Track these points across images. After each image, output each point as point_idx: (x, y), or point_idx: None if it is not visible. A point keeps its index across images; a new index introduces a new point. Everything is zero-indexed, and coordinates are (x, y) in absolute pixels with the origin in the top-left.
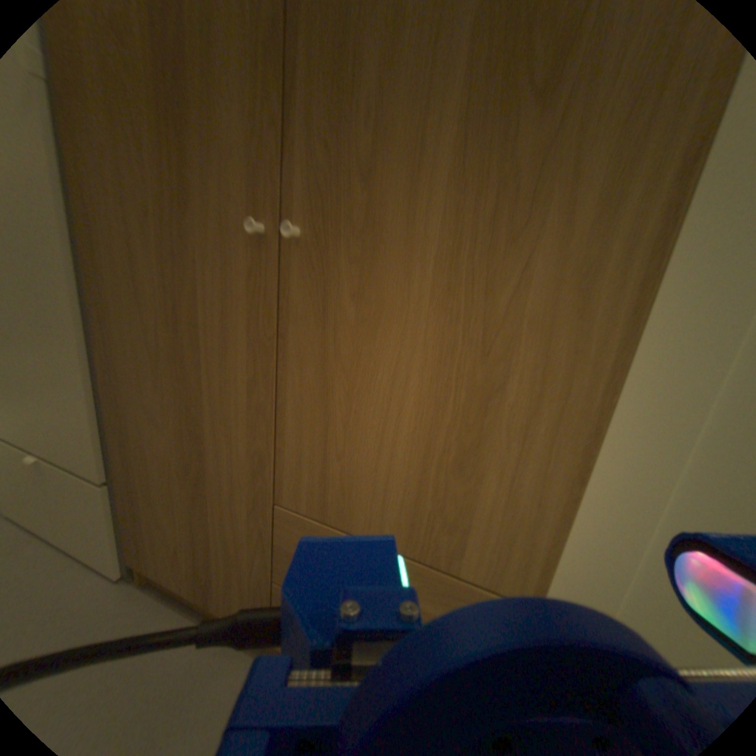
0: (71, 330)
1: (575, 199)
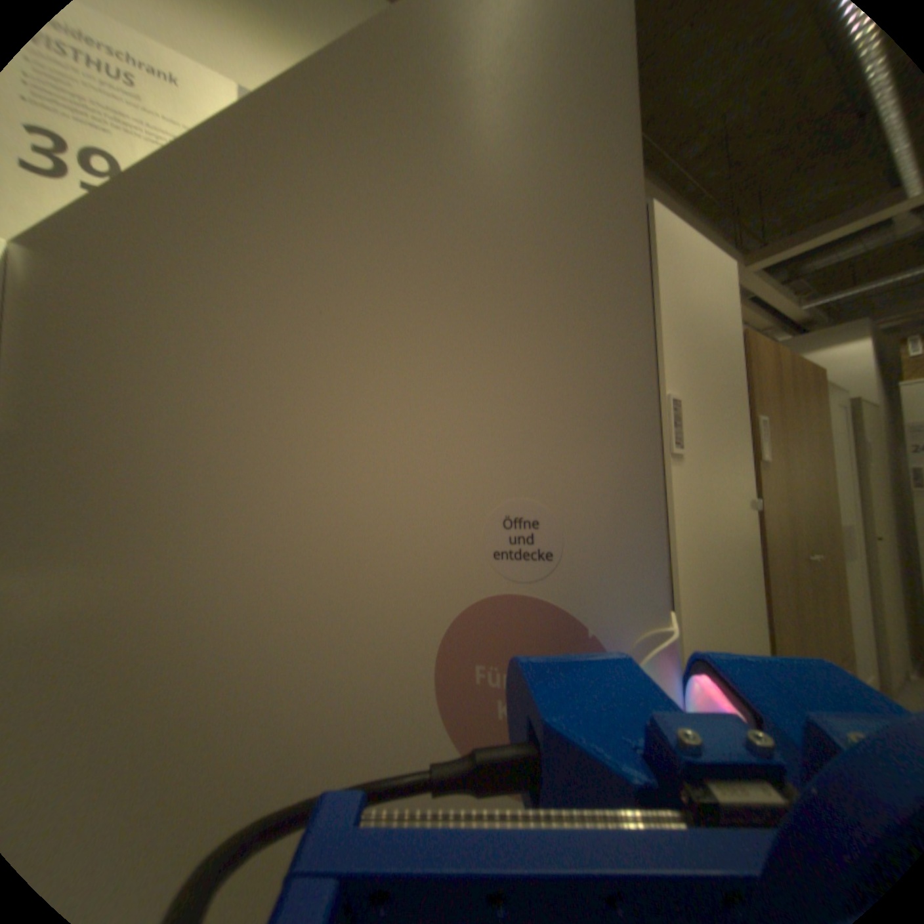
0: (767, 647)
1: (835, 536)
